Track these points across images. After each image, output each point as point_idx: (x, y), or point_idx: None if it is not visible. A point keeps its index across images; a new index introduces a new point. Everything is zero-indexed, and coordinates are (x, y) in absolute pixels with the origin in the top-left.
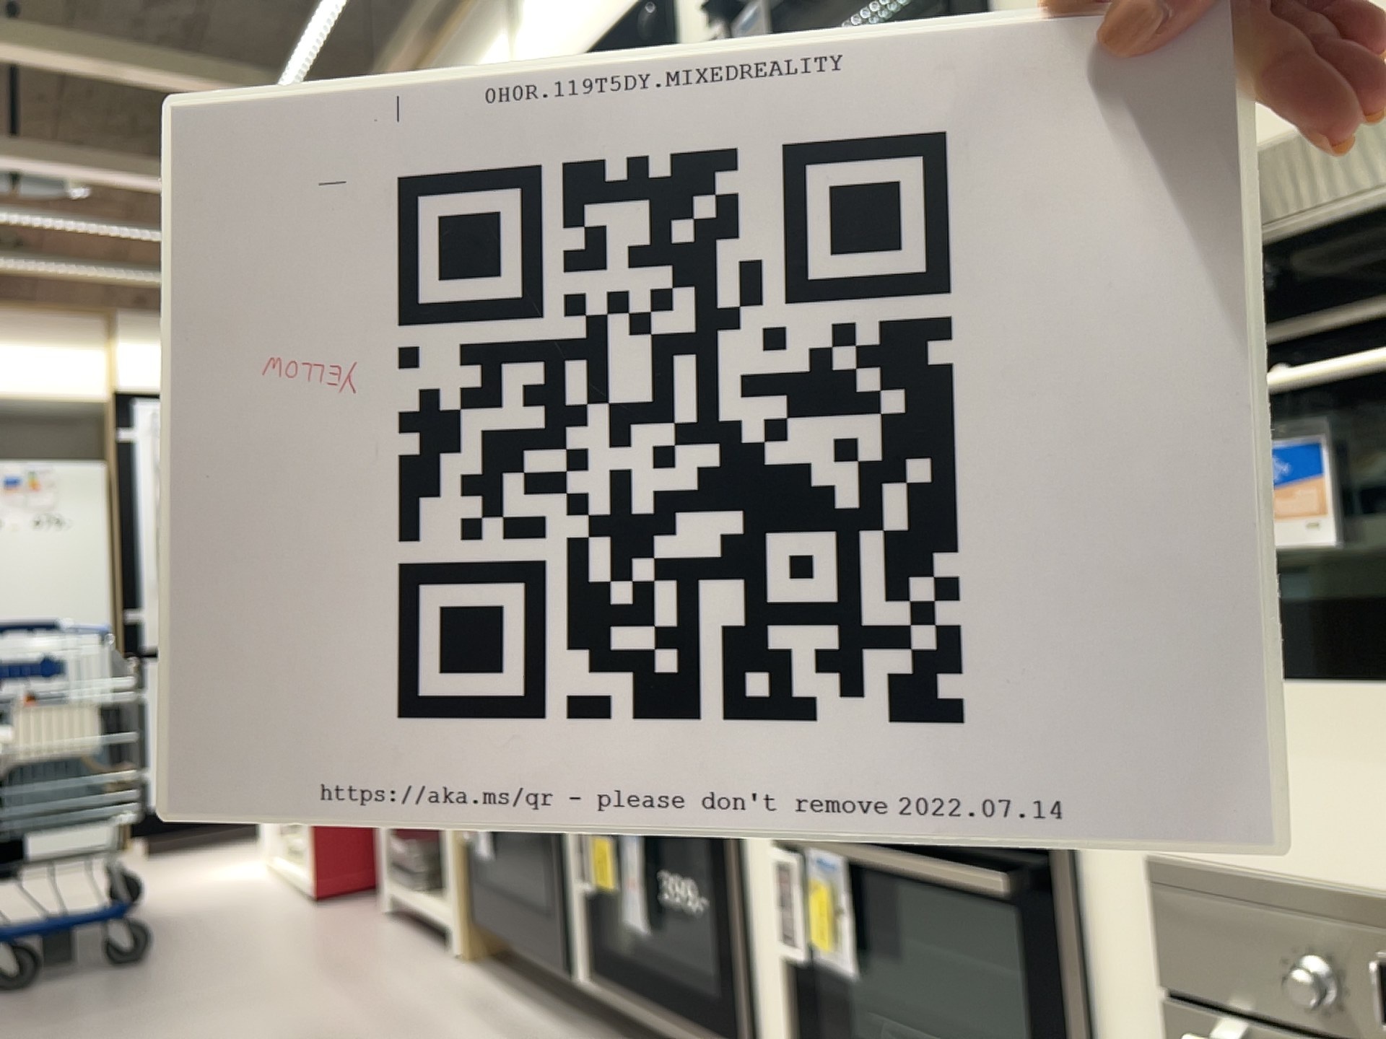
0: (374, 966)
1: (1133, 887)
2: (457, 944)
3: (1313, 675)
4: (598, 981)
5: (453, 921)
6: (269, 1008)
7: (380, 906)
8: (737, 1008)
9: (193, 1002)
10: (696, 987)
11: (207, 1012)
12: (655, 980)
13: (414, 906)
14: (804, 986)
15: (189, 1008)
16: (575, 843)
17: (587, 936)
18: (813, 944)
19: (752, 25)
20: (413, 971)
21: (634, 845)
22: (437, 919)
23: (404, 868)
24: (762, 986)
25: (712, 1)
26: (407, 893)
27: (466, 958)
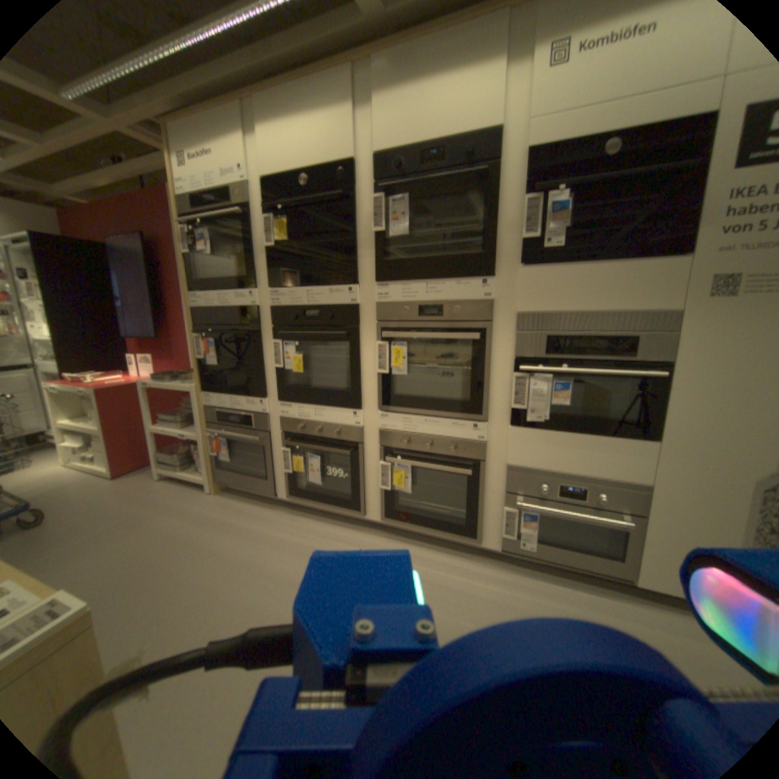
0: (173, 502)
1: (497, 469)
2: (201, 487)
3: (554, 428)
4: (291, 496)
5: (206, 481)
6: (139, 529)
7: (148, 476)
8: (357, 501)
9: (95, 534)
10: (331, 494)
11: (108, 537)
12: (320, 495)
13: (176, 477)
14: (385, 493)
15: (97, 538)
16: (278, 456)
17: (284, 484)
18: (393, 484)
19: (401, 202)
20: (192, 501)
21: (315, 458)
22: (193, 481)
23: (164, 463)
24: (367, 494)
25: (379, 182)
26: (161, 470)
27: (213, 492)
